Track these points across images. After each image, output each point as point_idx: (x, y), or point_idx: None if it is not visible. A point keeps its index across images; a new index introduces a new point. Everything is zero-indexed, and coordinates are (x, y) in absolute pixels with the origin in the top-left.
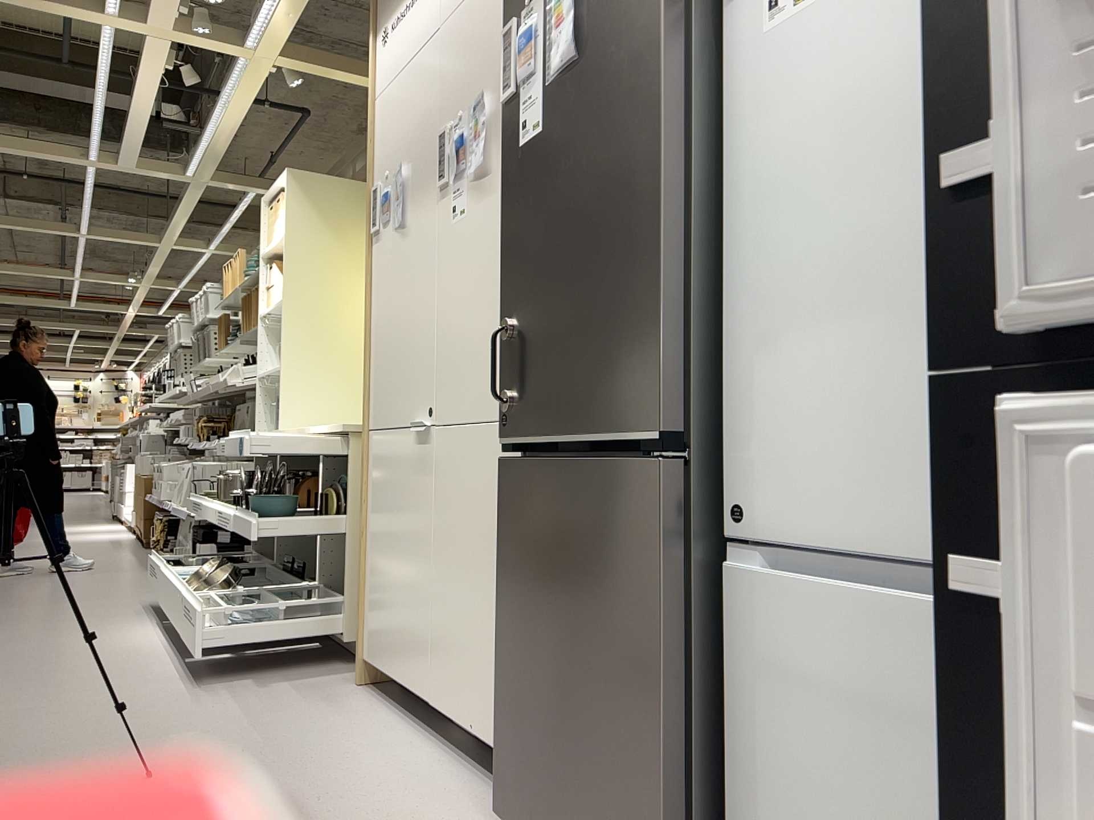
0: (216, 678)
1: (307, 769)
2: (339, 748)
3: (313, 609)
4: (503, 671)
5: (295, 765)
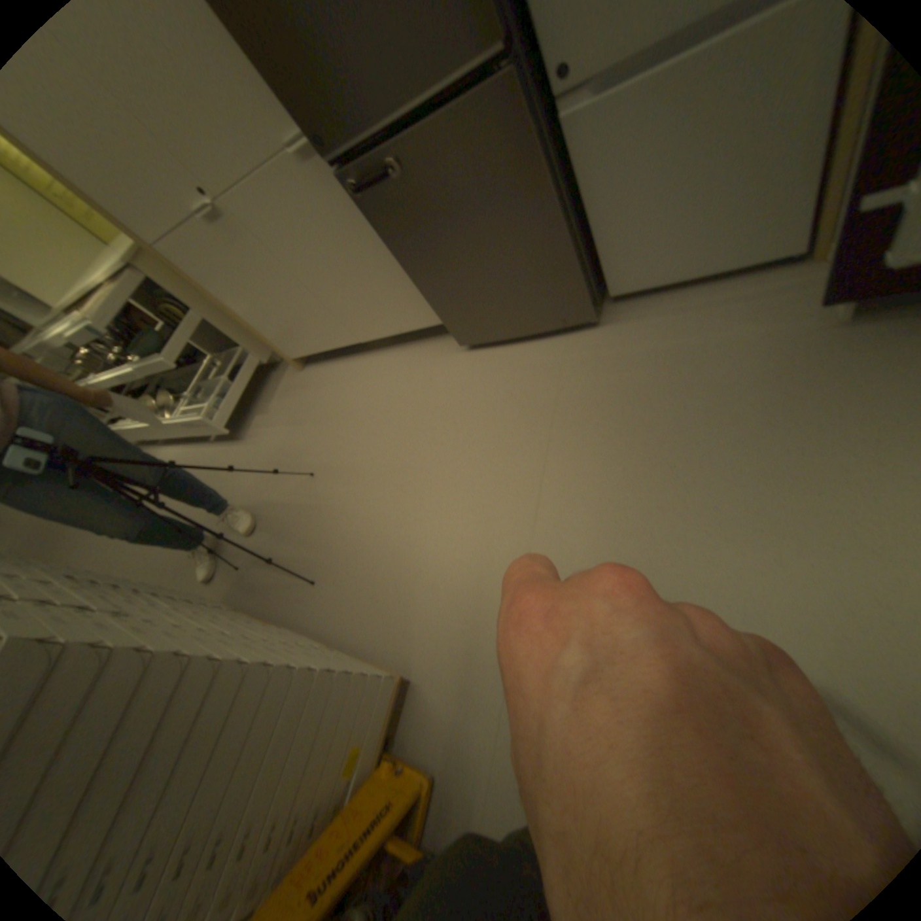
0: (242, 430)
1: (356, 408)
2: (350, 391)
3: (226, 367)
4: (424, 286)
5: (349, 412)
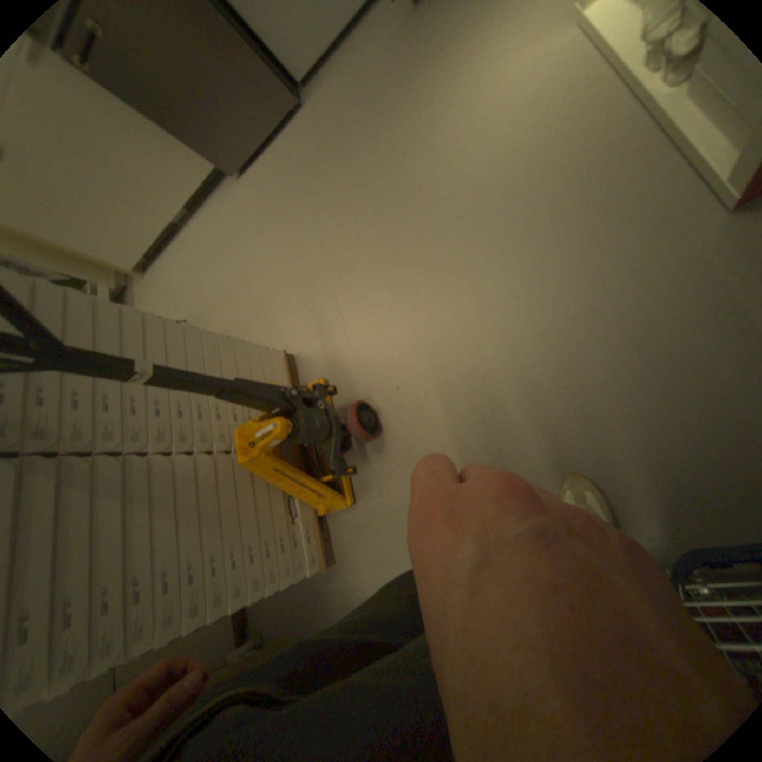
0: None
1: (191, 266)
2: (182, 262)
3: None
4: (177, 134)
5: (188, 273)
